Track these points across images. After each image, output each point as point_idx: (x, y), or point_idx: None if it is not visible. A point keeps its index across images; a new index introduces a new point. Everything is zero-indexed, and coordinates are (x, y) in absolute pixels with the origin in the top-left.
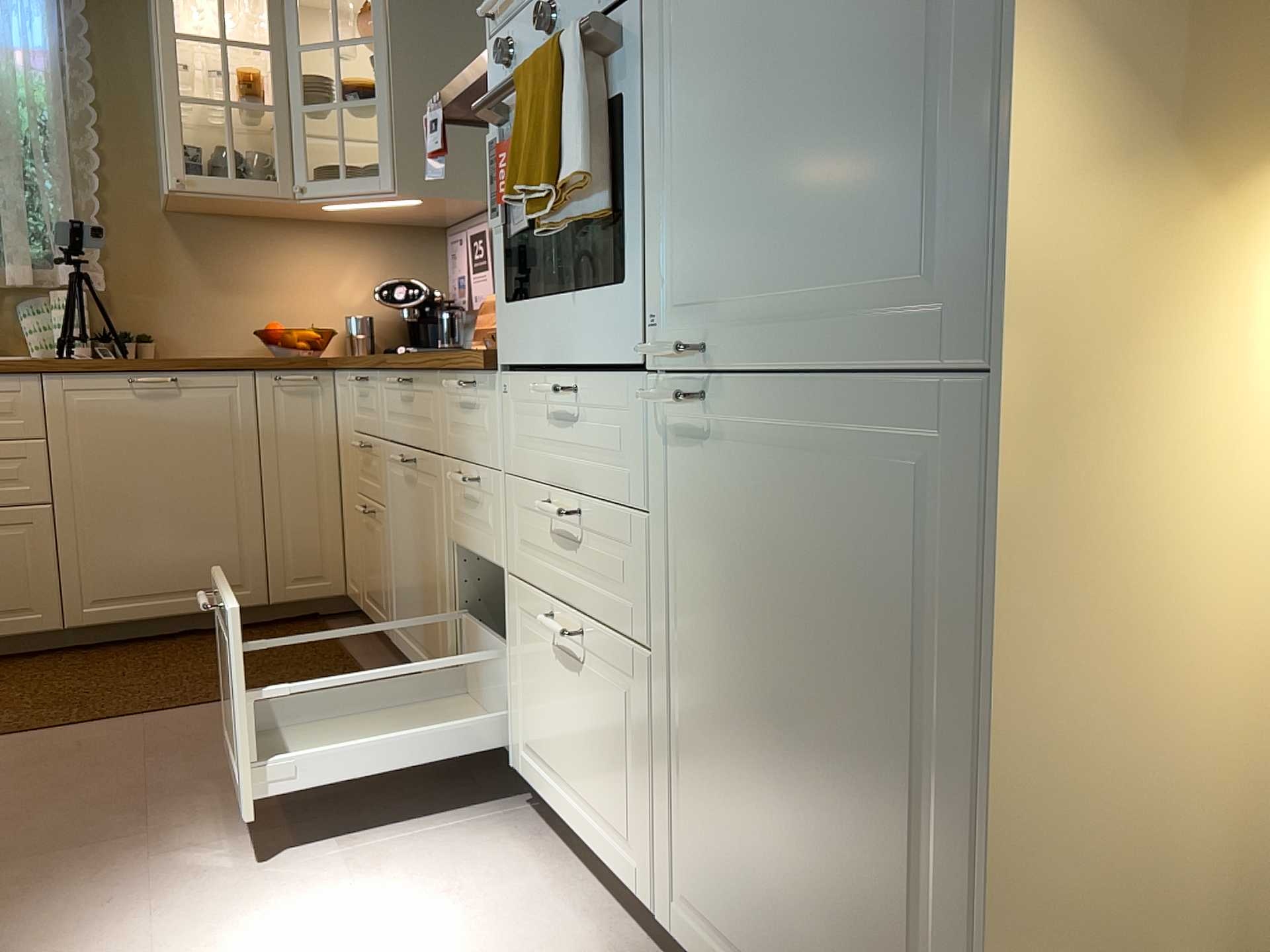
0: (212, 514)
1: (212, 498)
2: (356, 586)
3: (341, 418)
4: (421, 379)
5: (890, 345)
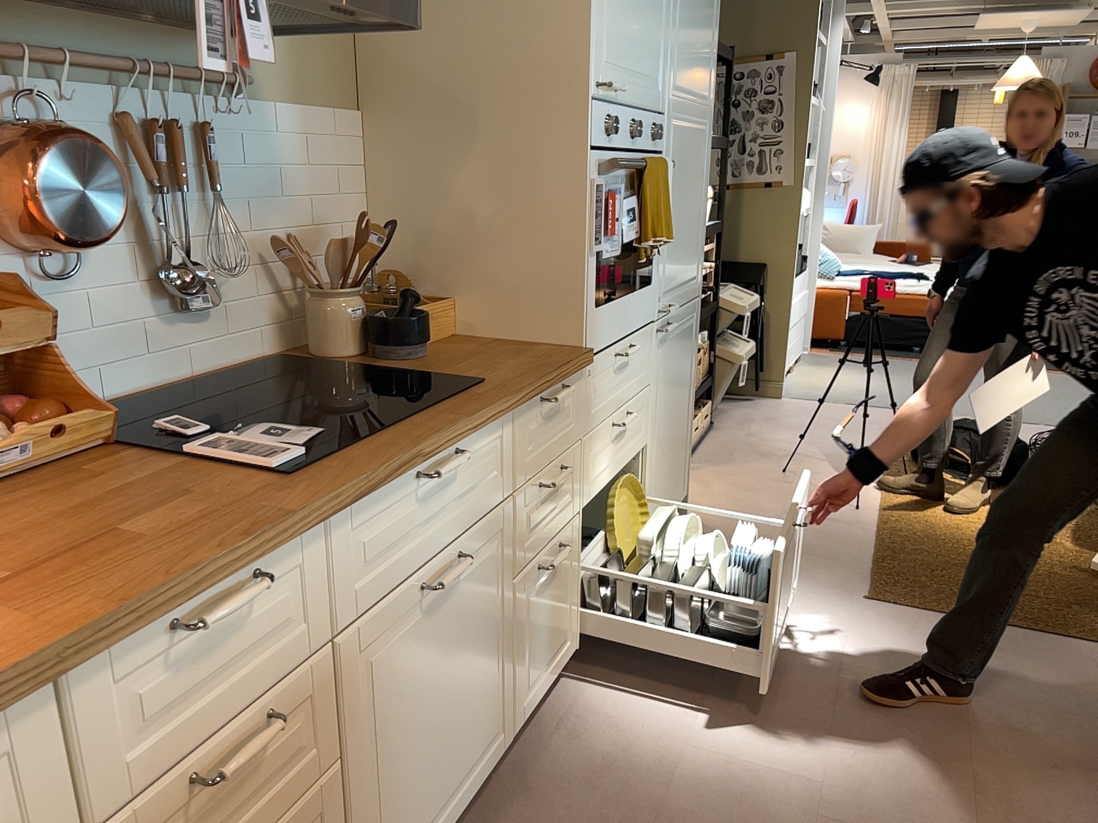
0: None
1: None
2: None
3: None
4: (477, 437)
5: (692, 293)
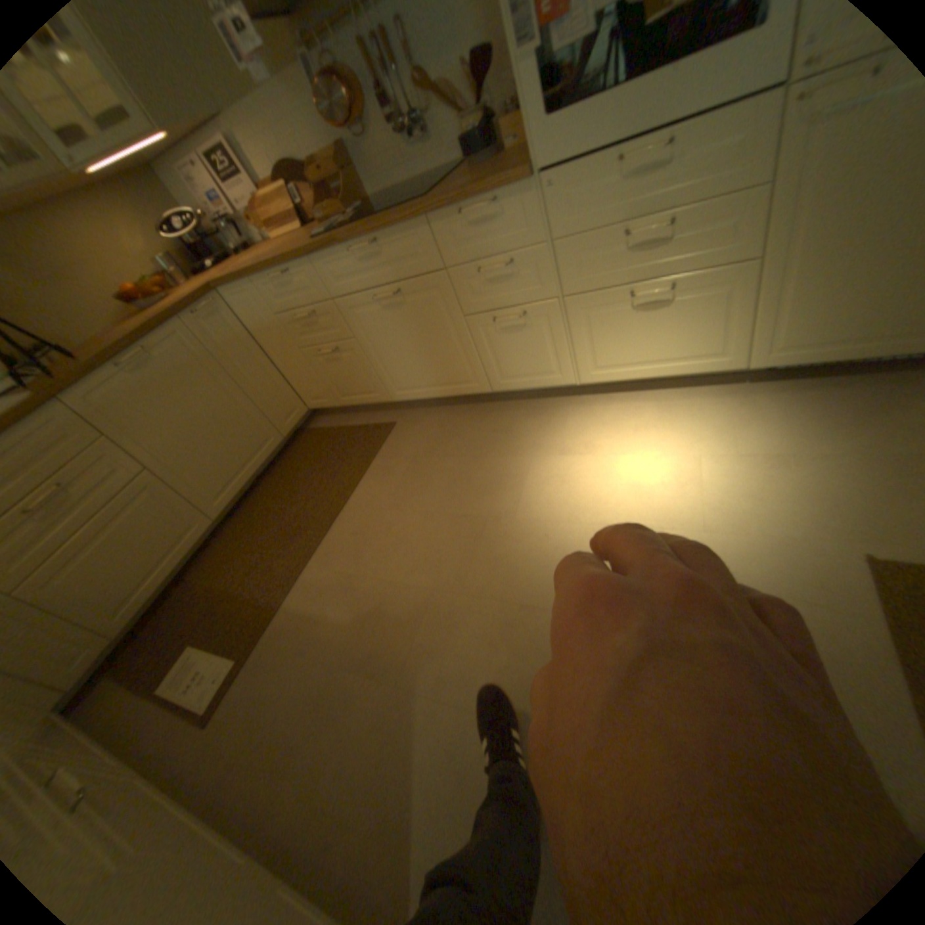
0: (227, 412)
1: (220, 405)
2: (321, 399)
3: (248, 315)
4: (393, 231)
5: None
